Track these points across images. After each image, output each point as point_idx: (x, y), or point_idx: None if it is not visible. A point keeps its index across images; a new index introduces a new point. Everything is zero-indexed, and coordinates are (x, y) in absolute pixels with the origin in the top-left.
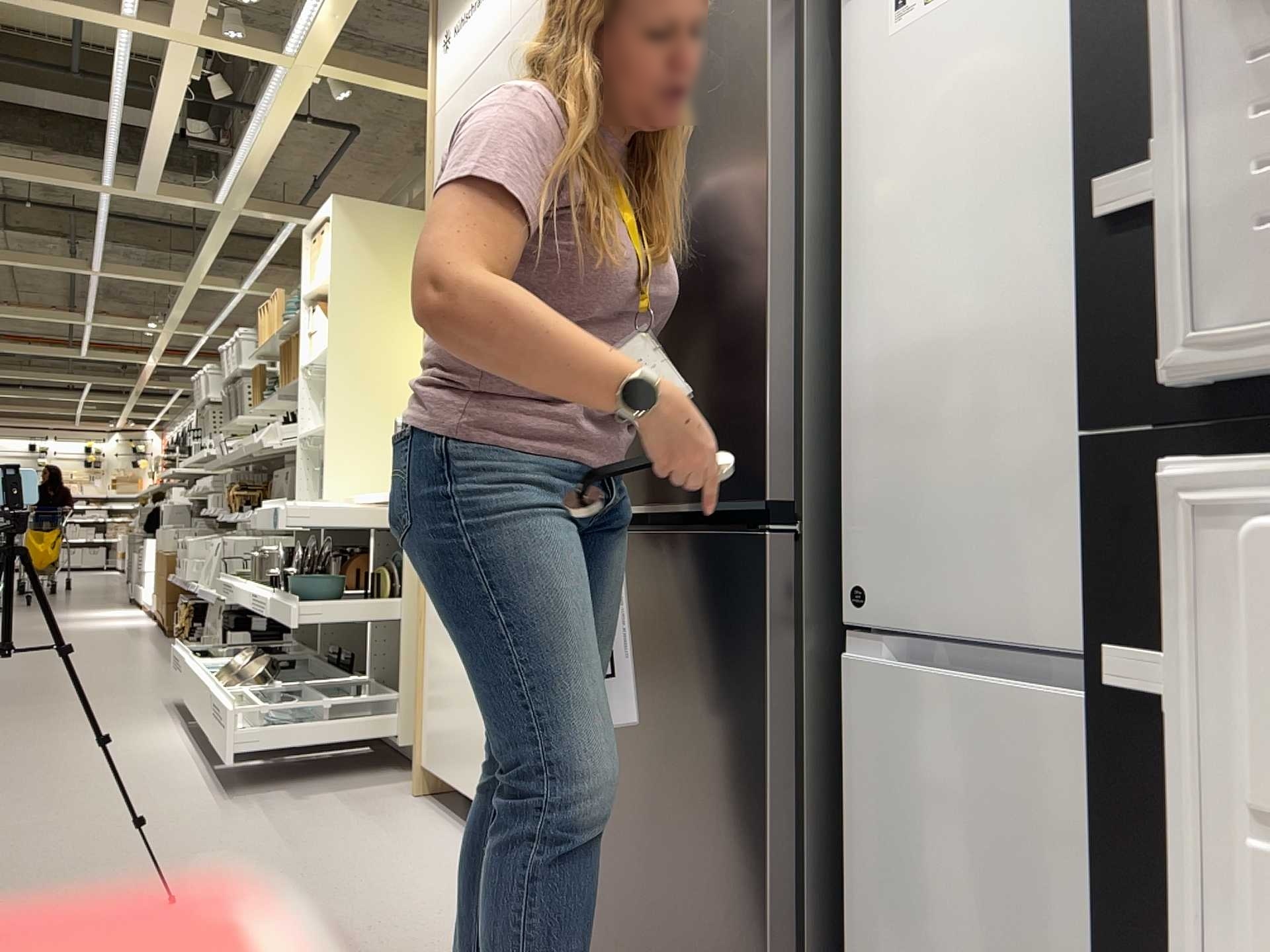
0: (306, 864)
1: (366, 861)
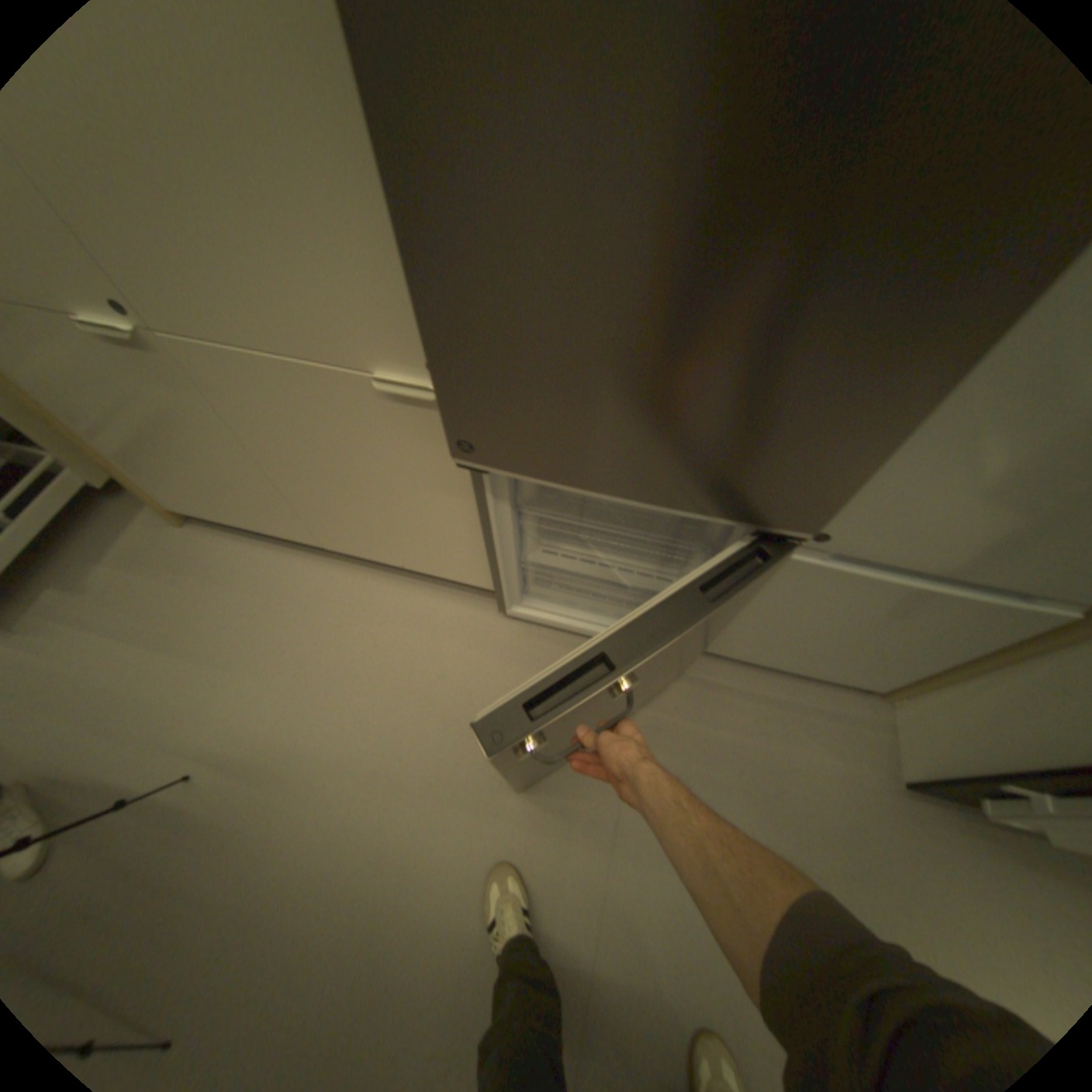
0: (211, 661)
1: (249, 626)
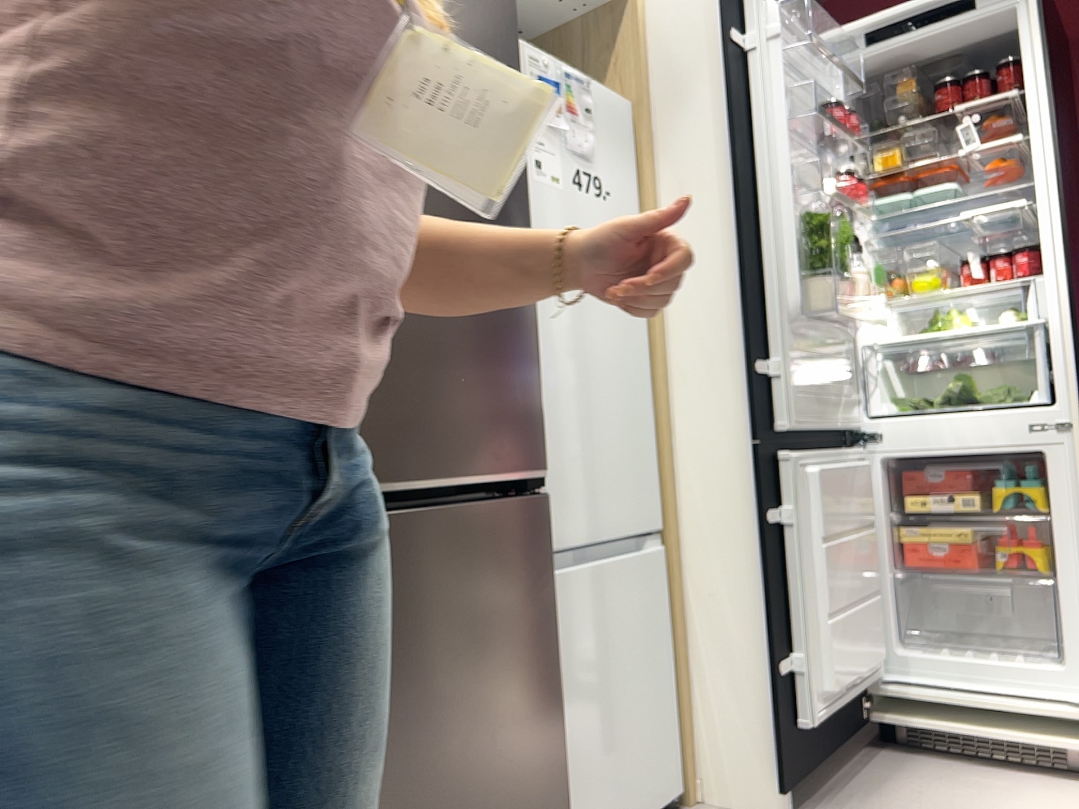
0: None
1: None
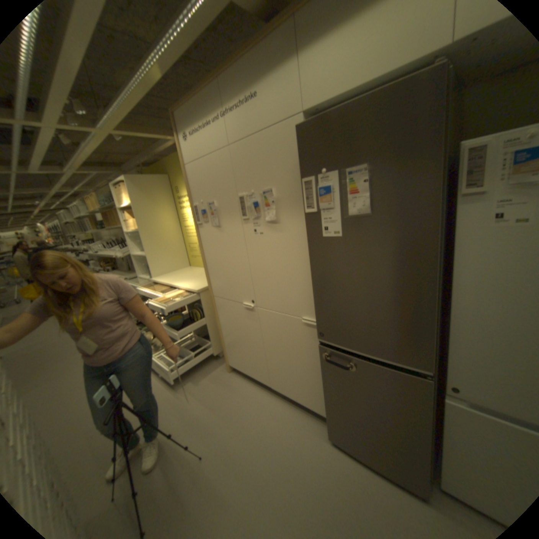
0: (223, 419)
1: (238, 411)
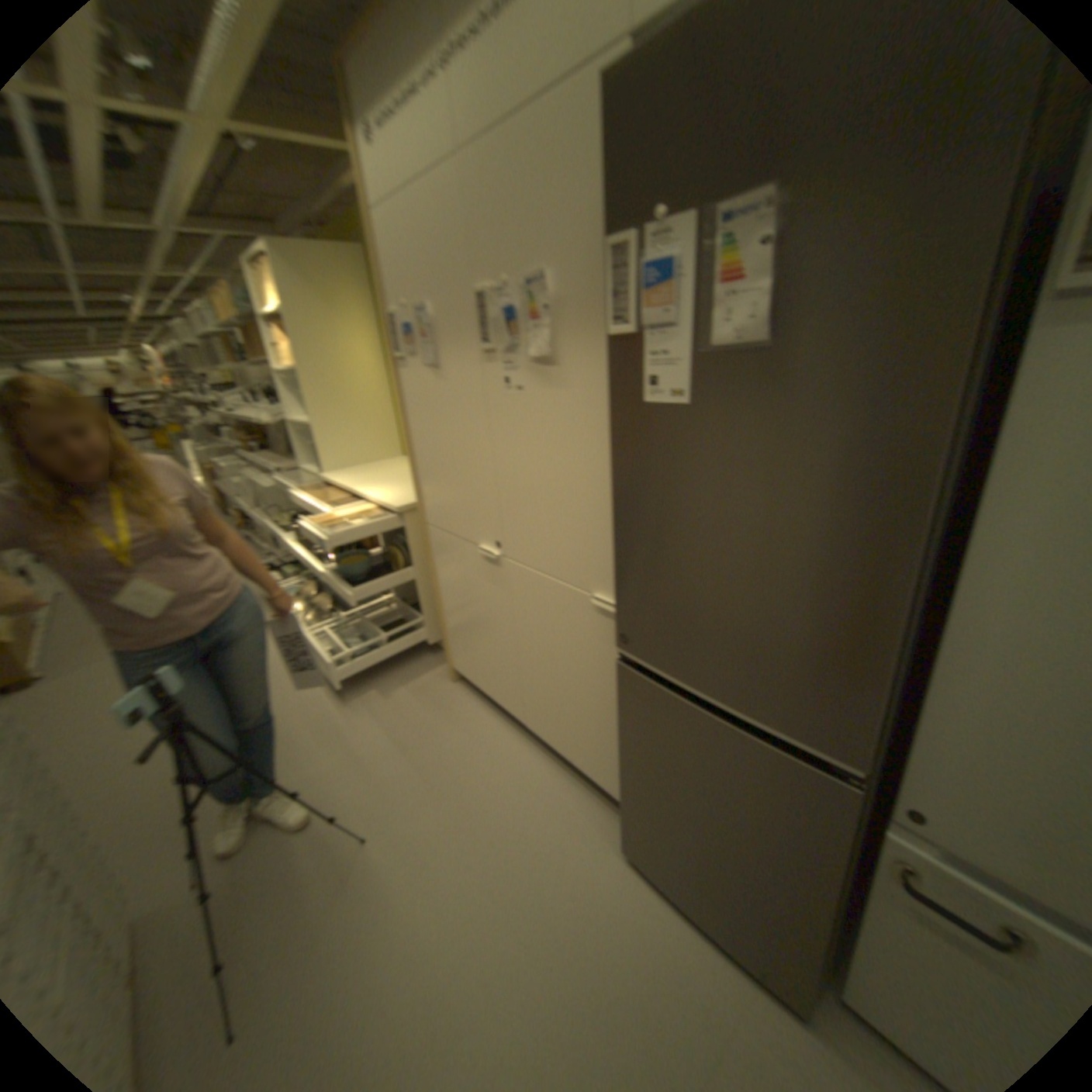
0: (419, 773)
1: (453, 761)
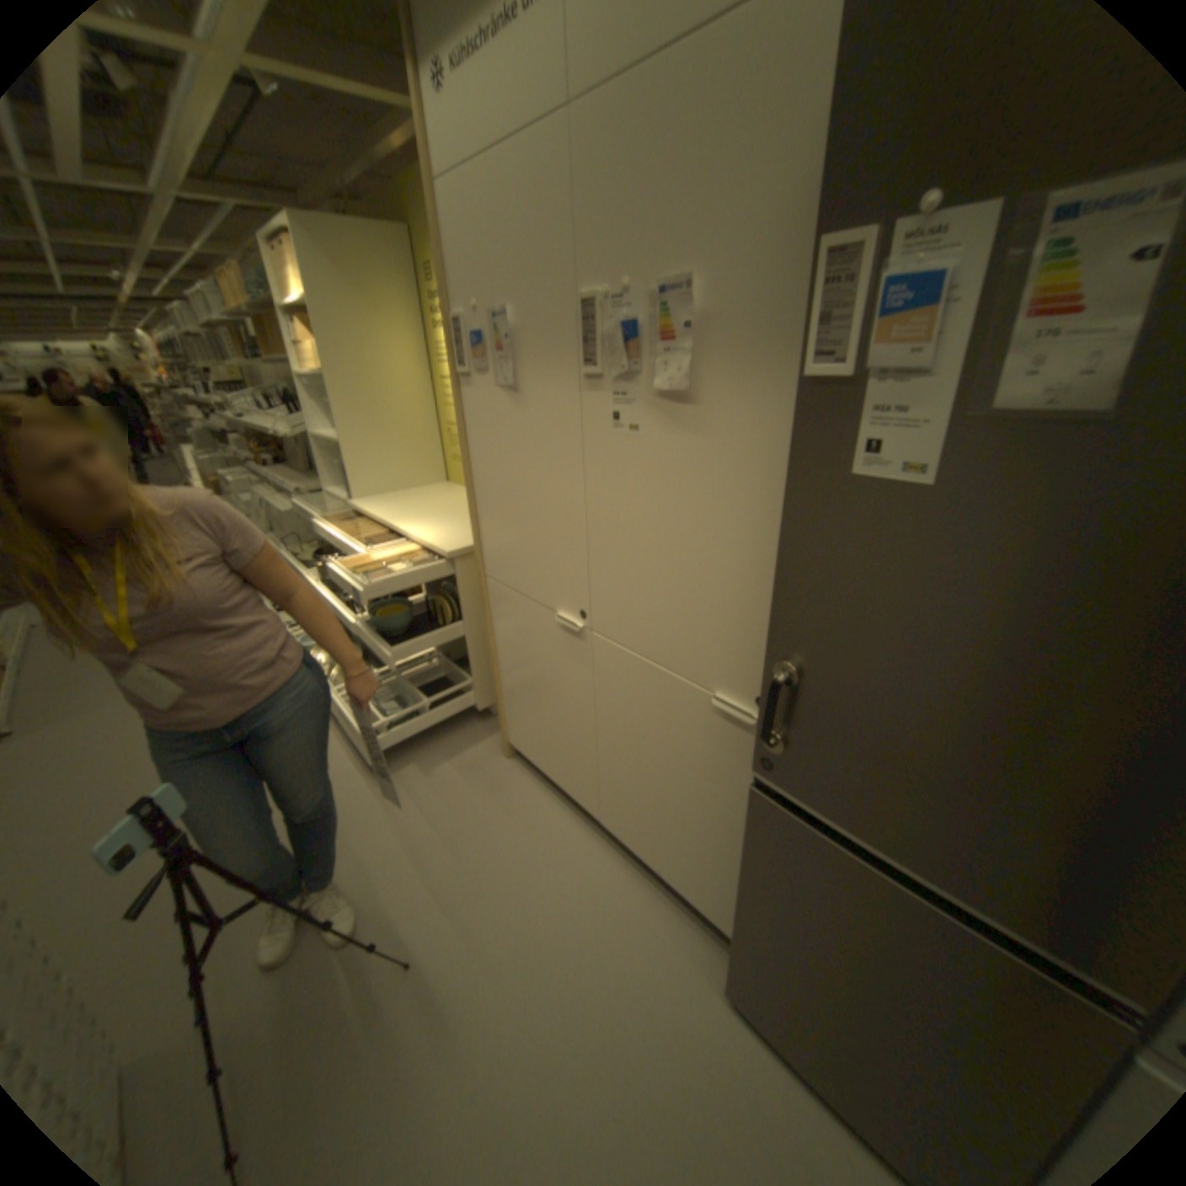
0: (476, 875)
1: (515, 861)
